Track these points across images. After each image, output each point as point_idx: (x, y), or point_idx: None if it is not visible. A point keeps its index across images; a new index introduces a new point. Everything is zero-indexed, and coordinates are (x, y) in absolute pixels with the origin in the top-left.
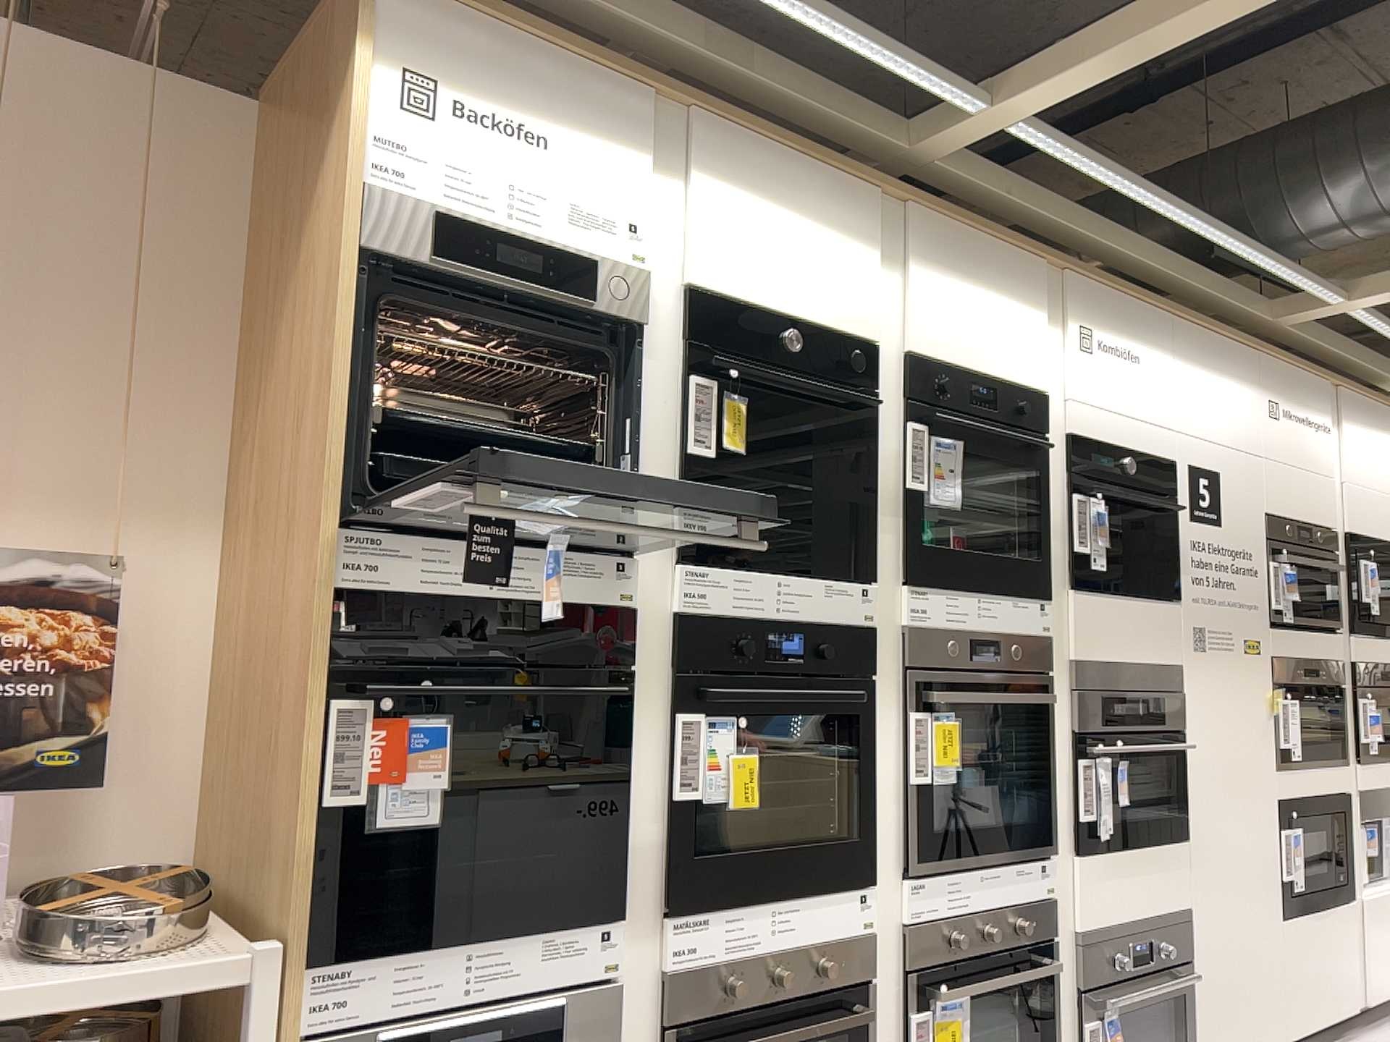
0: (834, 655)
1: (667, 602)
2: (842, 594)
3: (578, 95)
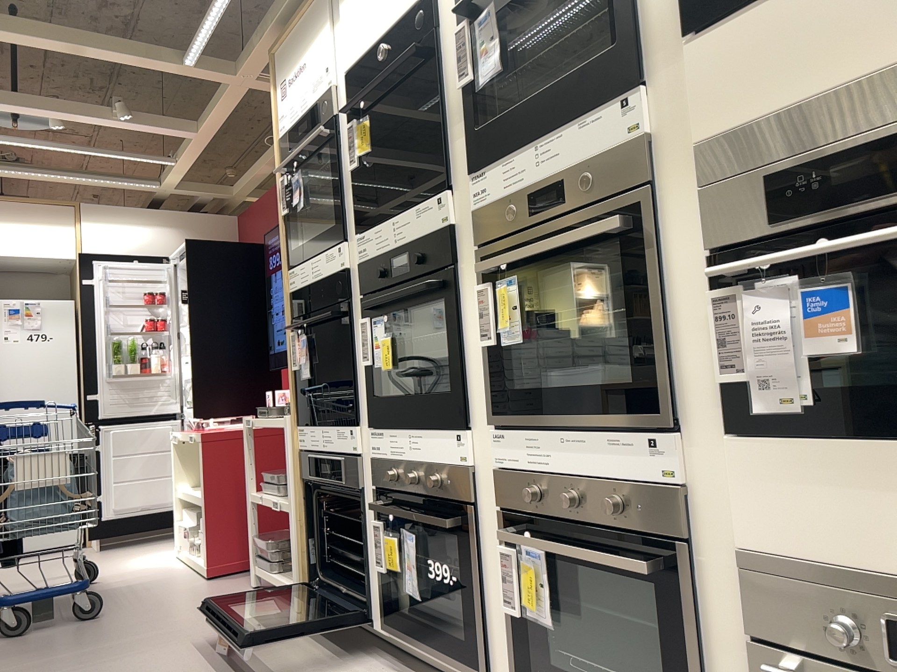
0: (428, 260)
1: (358, 261)
2: (429, 210)
3: (305, 23)
